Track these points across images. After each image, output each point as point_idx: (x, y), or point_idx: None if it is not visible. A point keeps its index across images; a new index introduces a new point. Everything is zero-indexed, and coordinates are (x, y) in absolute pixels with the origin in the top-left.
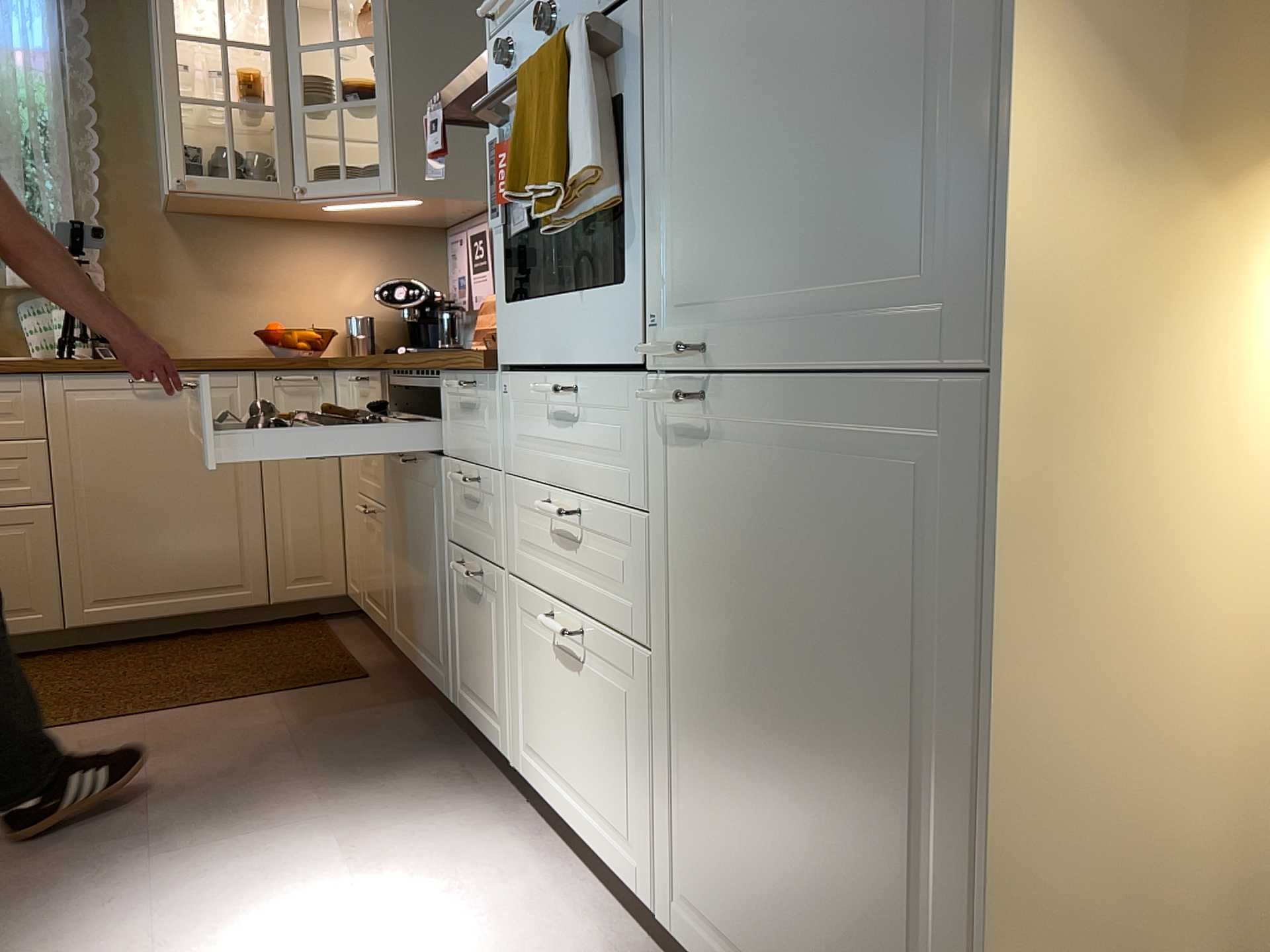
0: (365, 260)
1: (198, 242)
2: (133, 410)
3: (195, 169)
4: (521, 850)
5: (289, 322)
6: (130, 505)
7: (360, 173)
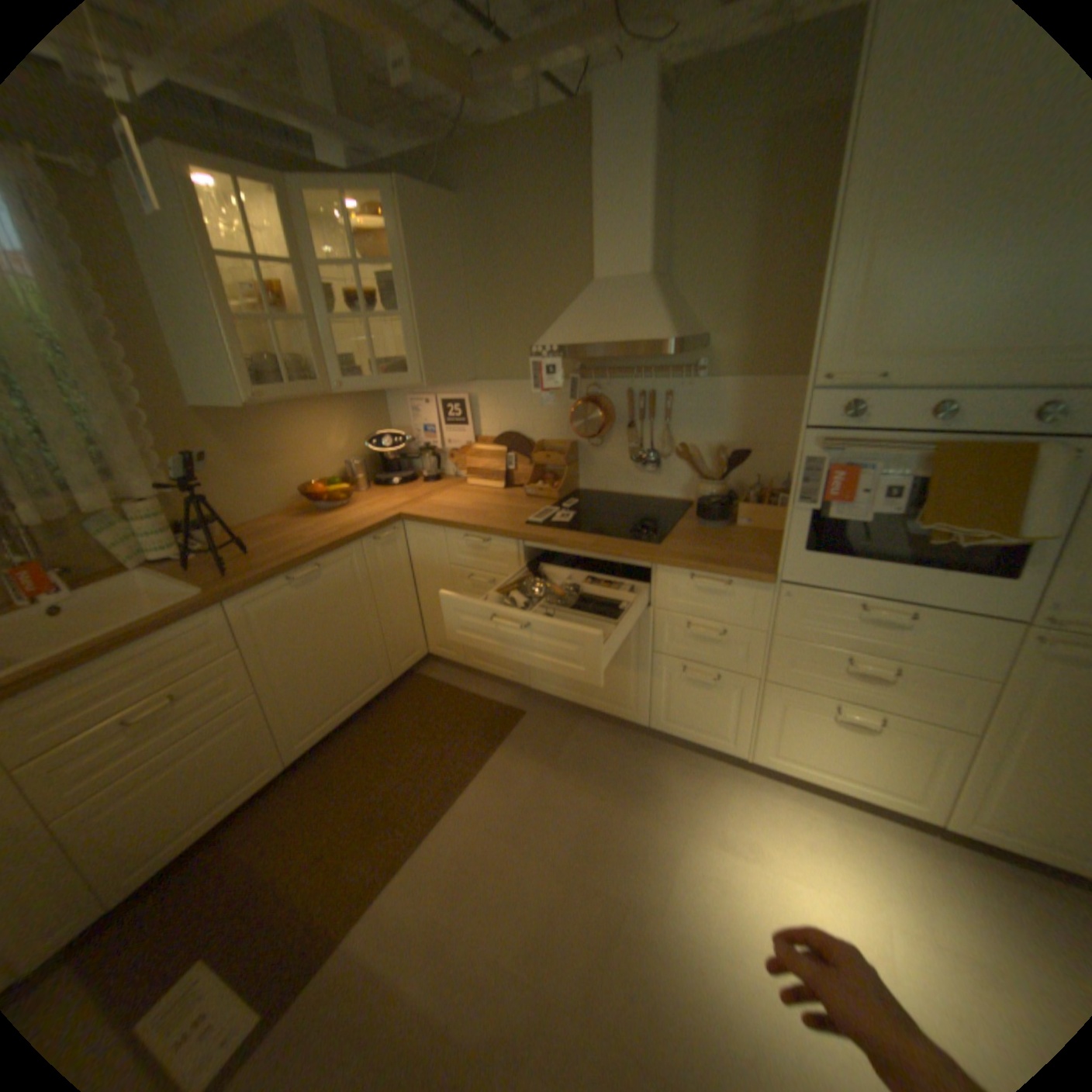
0: (340, 418)
1: (223, 429)
2: (293, 600)
3: (251, 380)
4: (780, 799)
5: (303, 476)
6: (307, 666)
7: (353, 360)
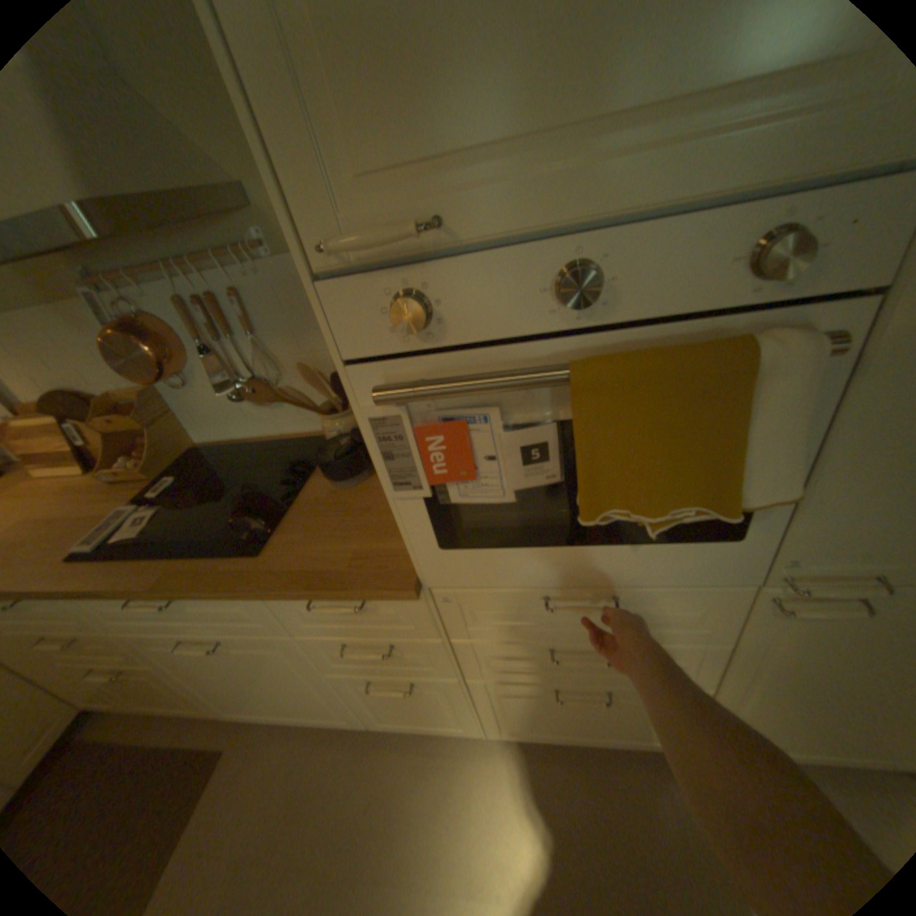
0: None
1: None
2: None
3: None
4: (526, 766)
5: None
6: None
7: None
